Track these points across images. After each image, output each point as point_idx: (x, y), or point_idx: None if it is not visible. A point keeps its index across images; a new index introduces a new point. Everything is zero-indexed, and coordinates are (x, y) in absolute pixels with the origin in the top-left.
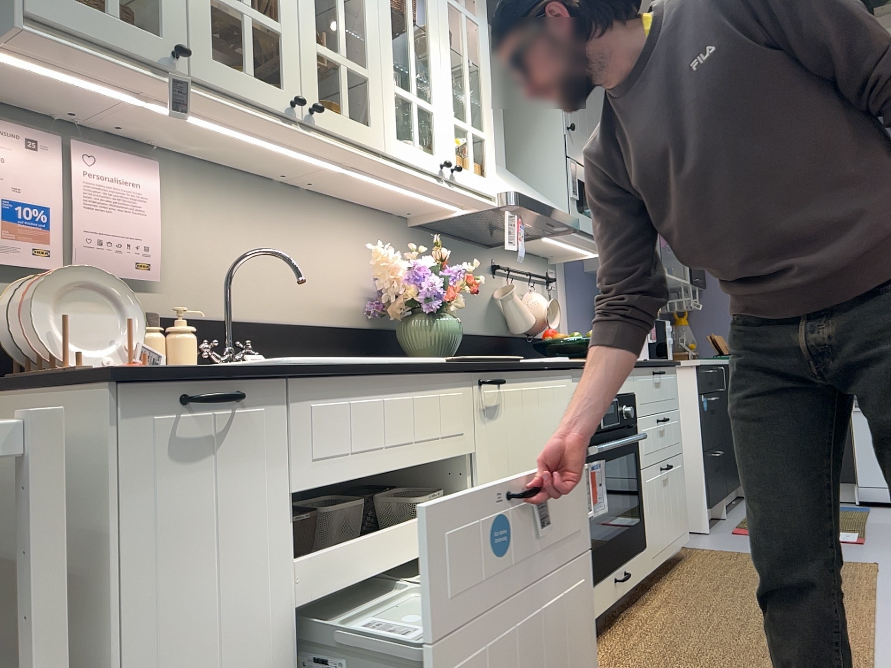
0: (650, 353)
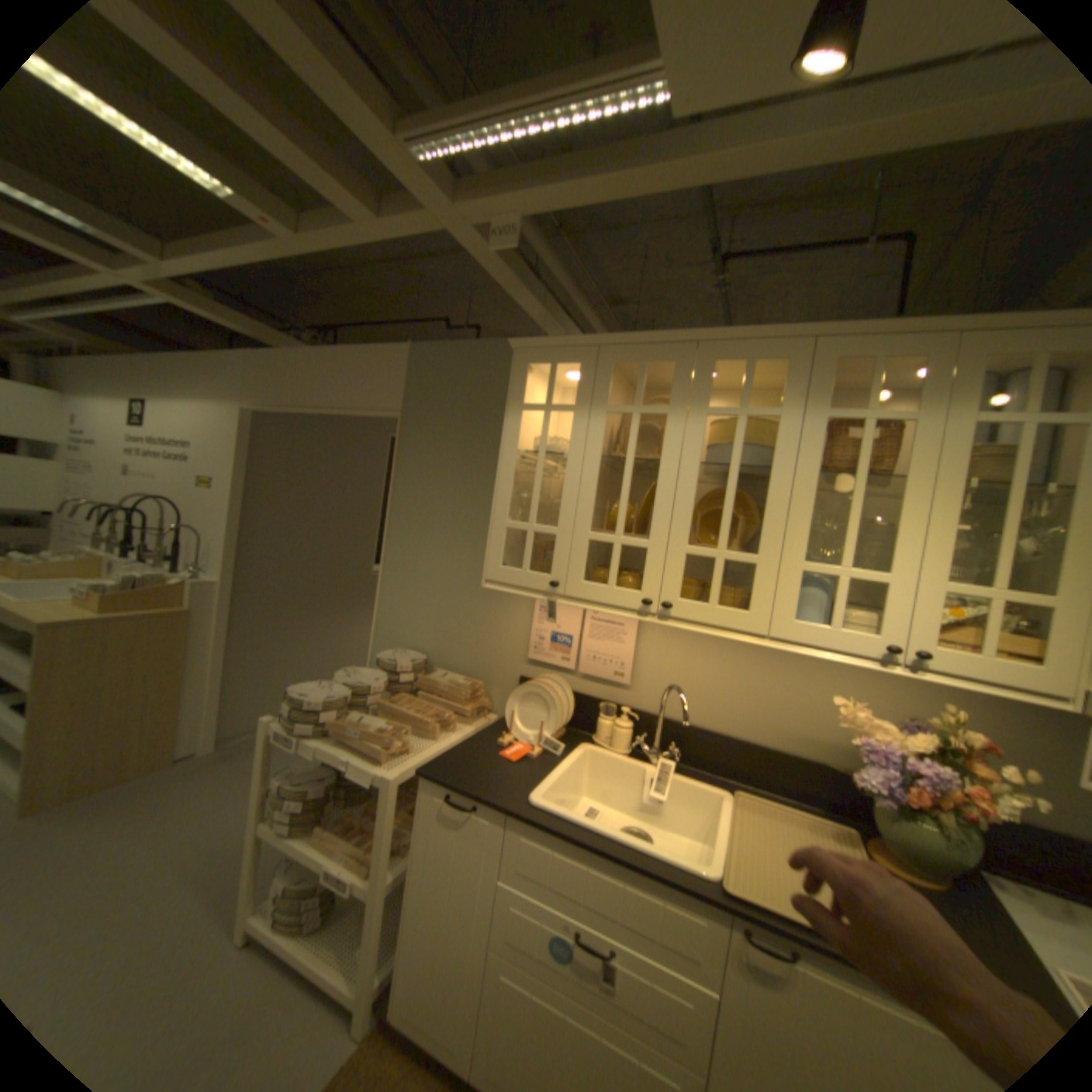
0: None
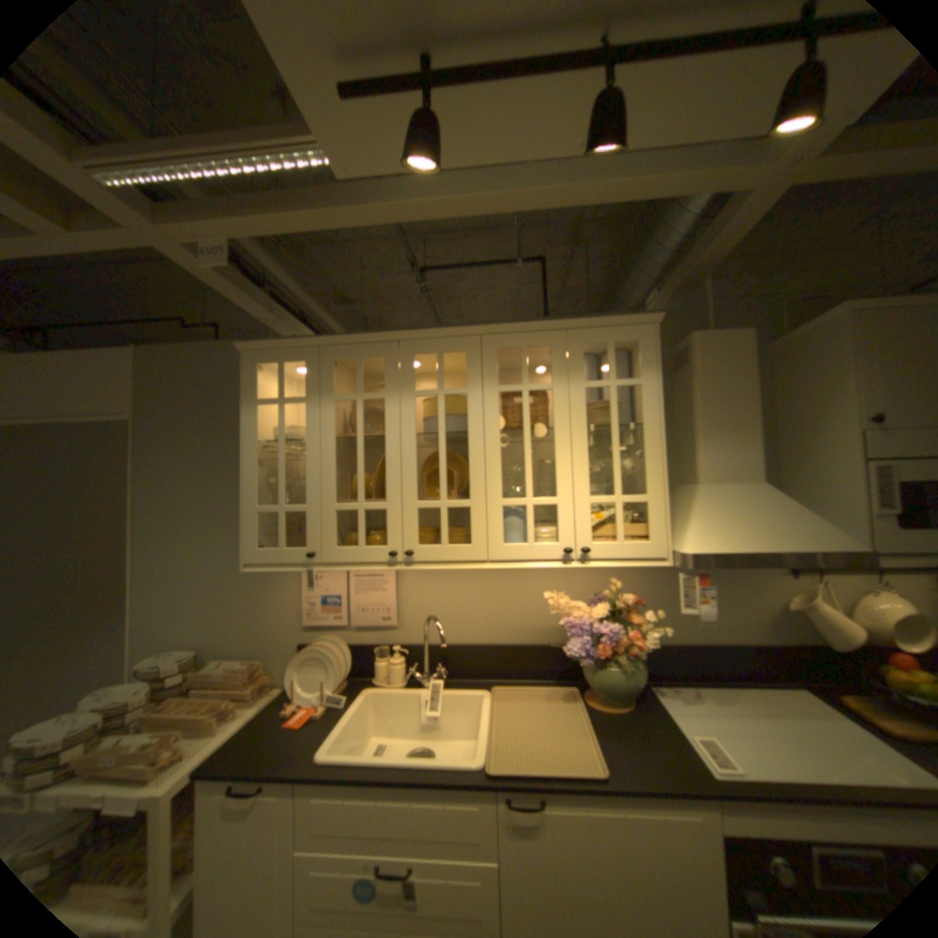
0: None
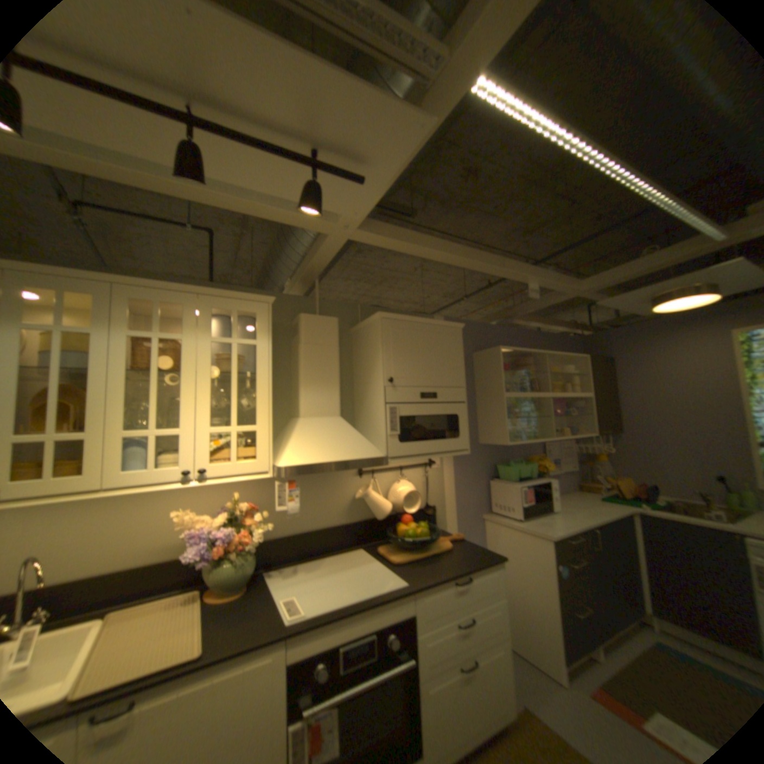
0: (525, 516)
